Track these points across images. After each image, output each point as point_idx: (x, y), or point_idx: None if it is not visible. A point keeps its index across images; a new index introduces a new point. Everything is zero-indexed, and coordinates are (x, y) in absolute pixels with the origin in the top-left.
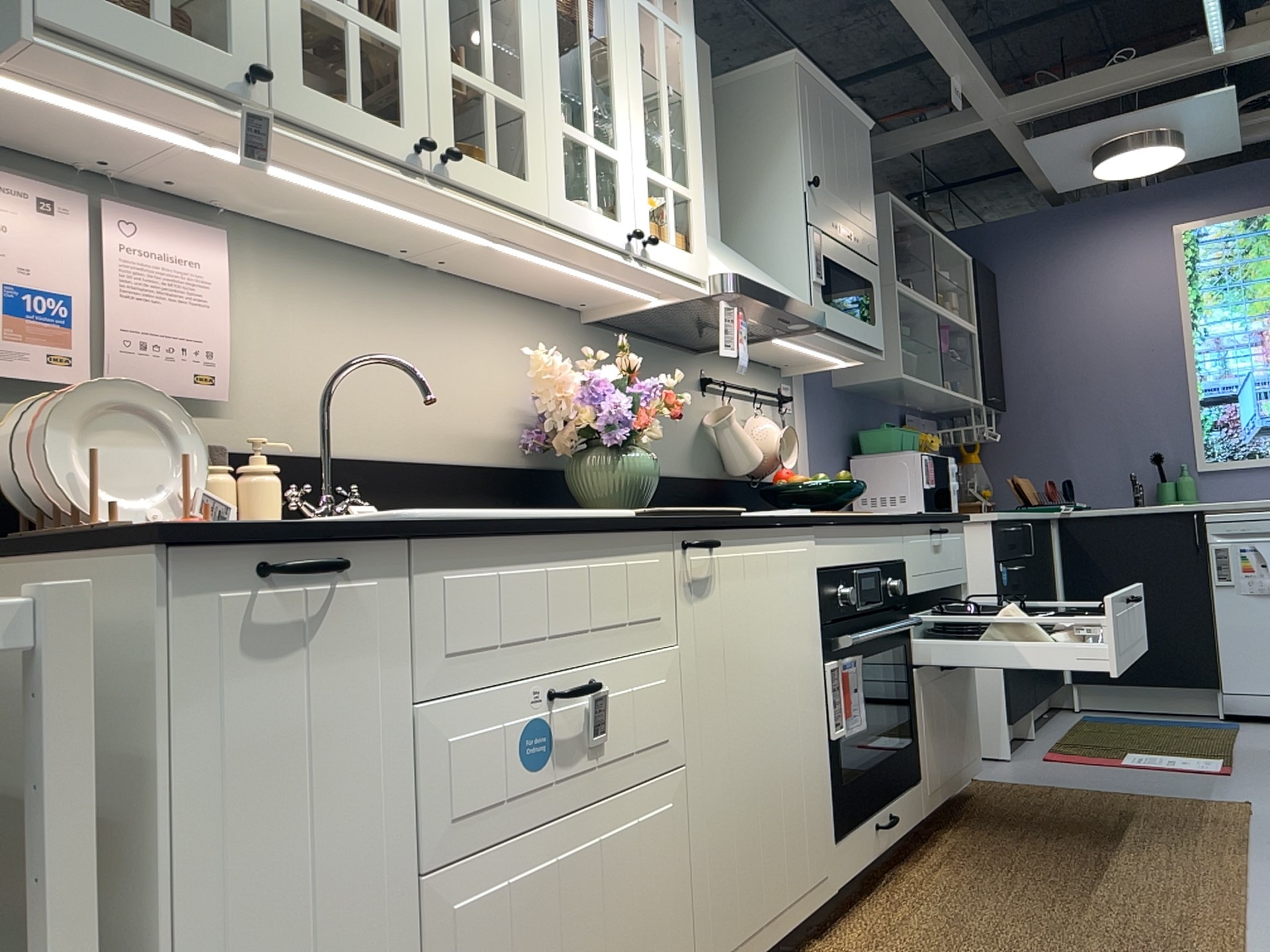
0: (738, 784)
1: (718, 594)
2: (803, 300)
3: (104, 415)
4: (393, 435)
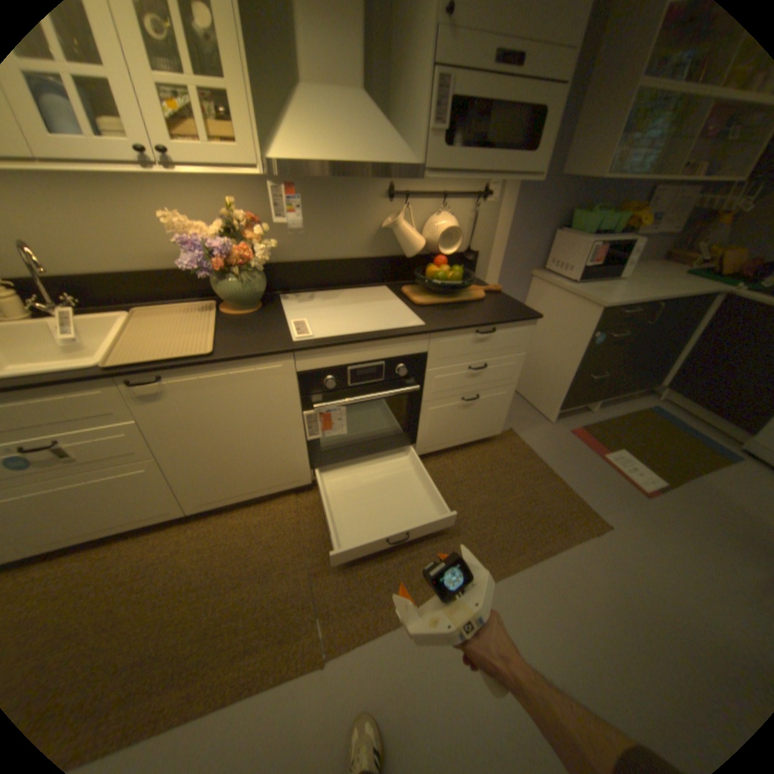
0: (207, 461)
1: (171, 398)
2: (400, 154)
3: None
4: (109, 259)
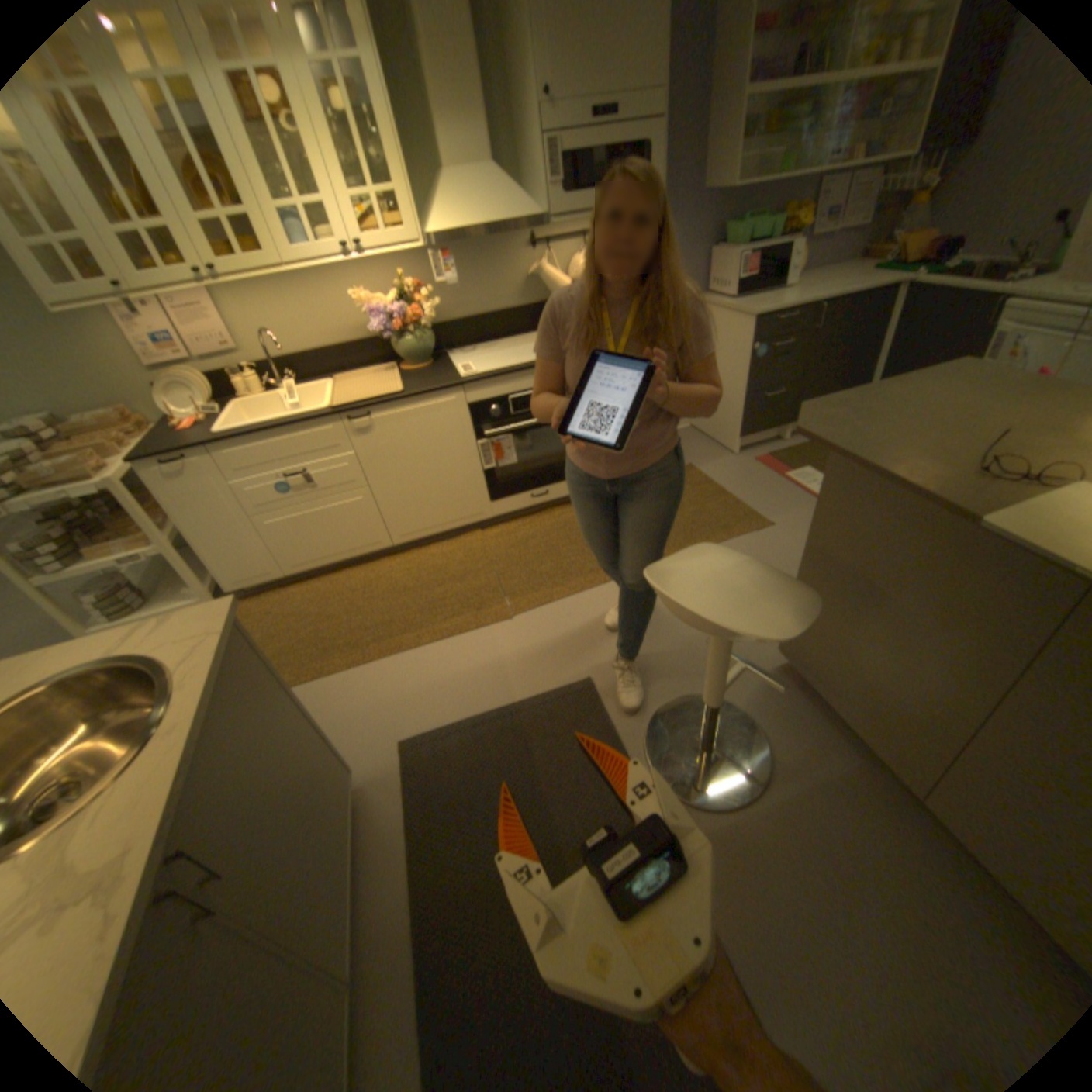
0: (406, 490)
1: (378, 431)
2: (526, 209)
3: (173, 385)
4: (313, 339)
